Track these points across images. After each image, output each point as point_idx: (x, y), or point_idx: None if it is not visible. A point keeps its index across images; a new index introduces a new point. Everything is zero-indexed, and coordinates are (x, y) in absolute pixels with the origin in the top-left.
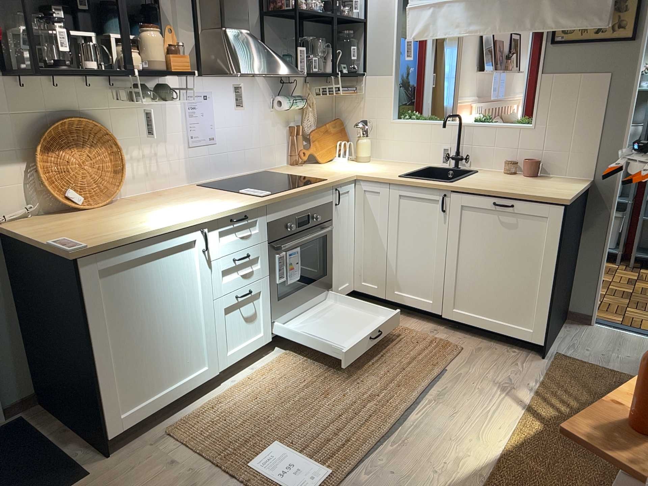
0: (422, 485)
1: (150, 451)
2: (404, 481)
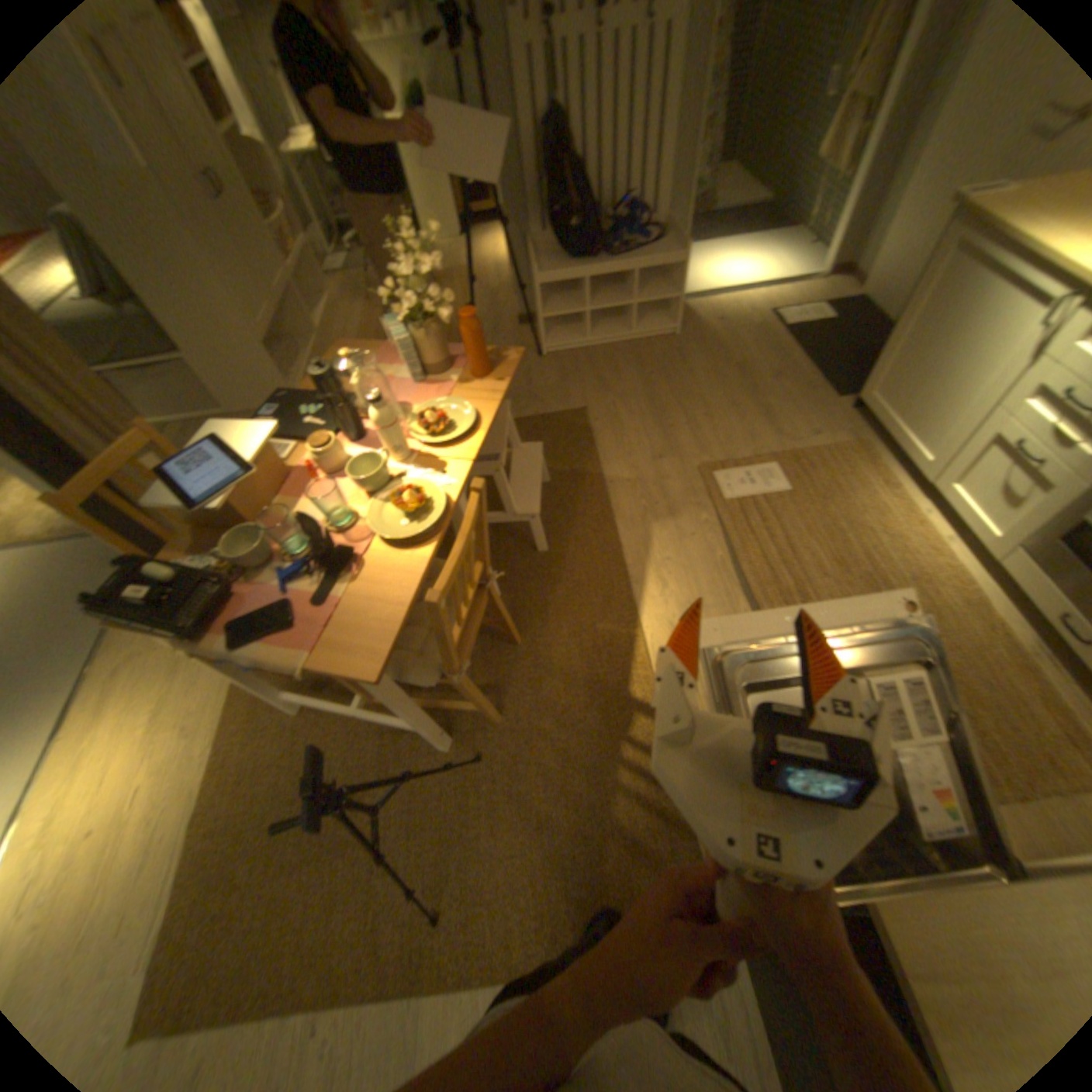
0: (667, 542)
1: (844, 428)
2: (680, 535)
